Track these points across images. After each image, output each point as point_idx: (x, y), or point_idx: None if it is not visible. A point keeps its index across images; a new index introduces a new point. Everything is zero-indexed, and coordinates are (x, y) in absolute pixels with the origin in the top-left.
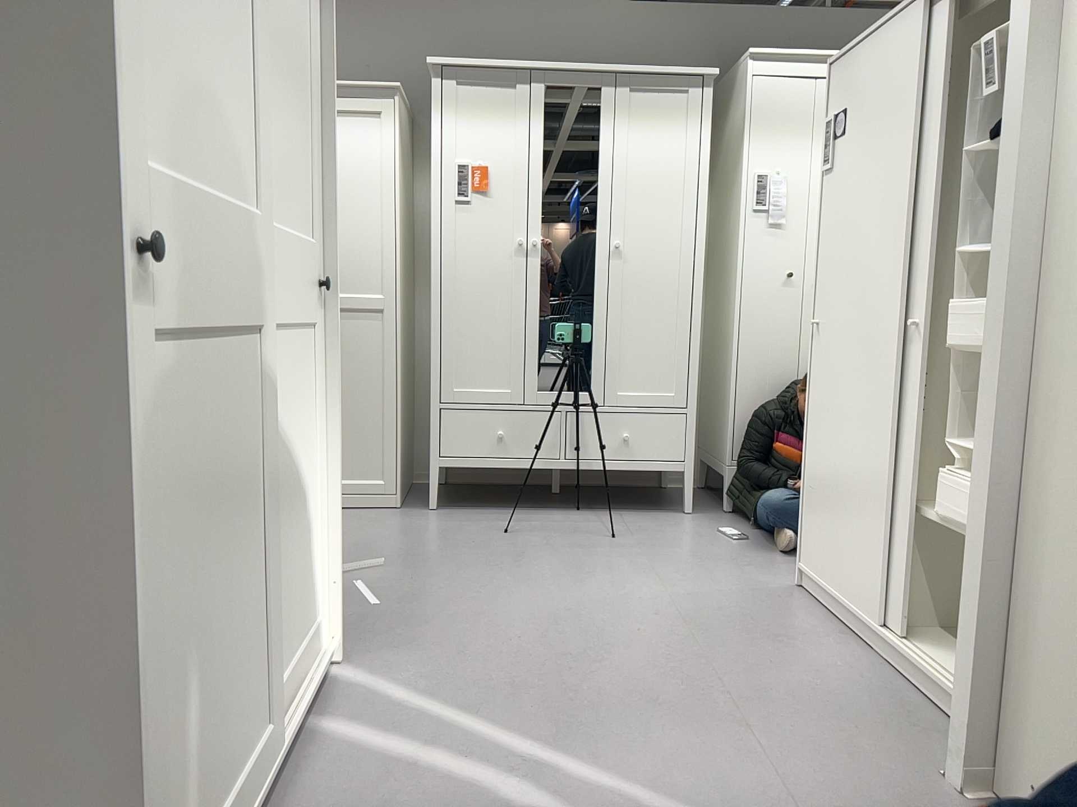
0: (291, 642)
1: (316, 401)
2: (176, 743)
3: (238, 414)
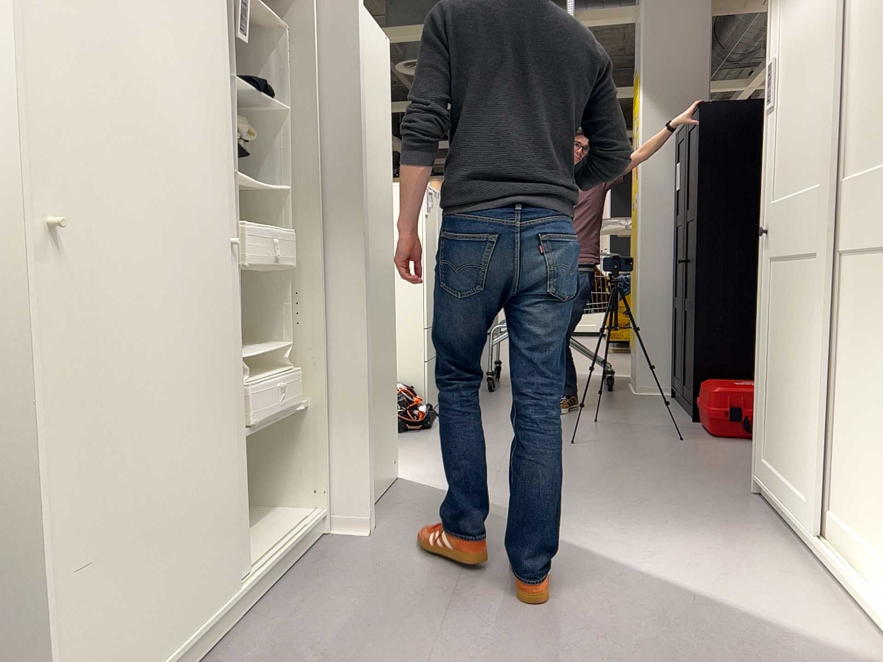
0: (859, 522)
1: None
2: (769, 411)
3: (803, 299)
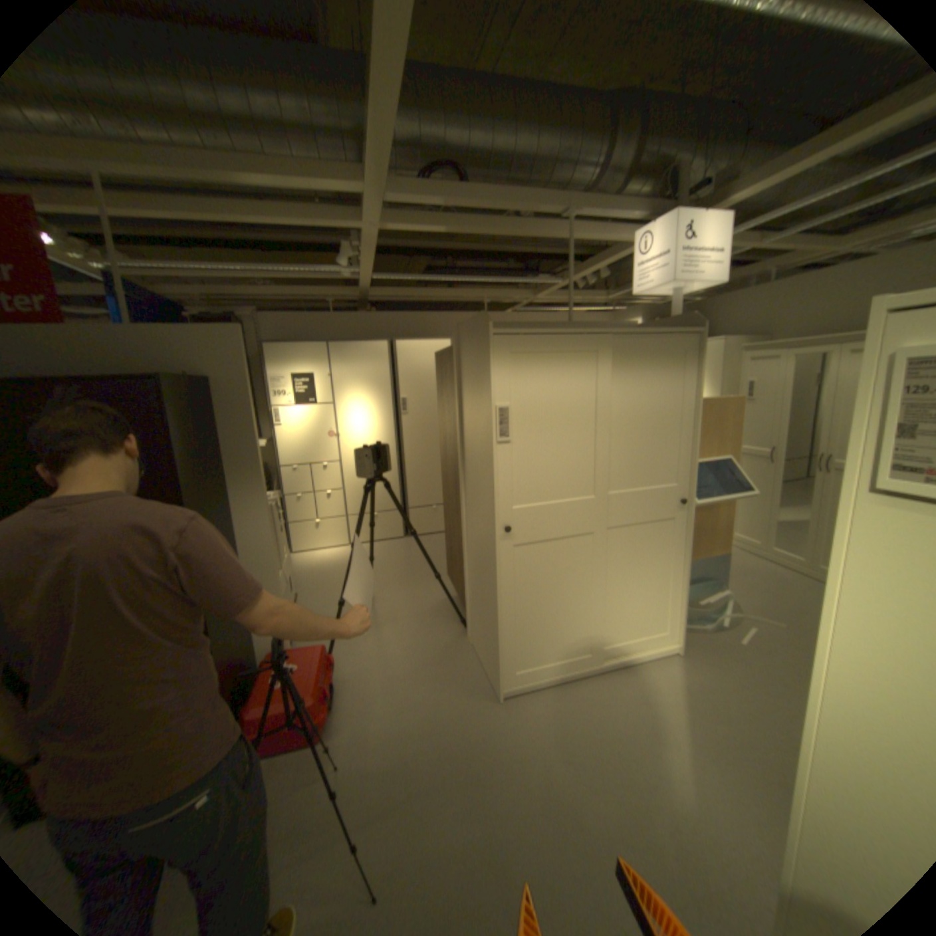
0: (635, 635)
1: (677, 548)
2: (530, 638)
3: (580, 559)
